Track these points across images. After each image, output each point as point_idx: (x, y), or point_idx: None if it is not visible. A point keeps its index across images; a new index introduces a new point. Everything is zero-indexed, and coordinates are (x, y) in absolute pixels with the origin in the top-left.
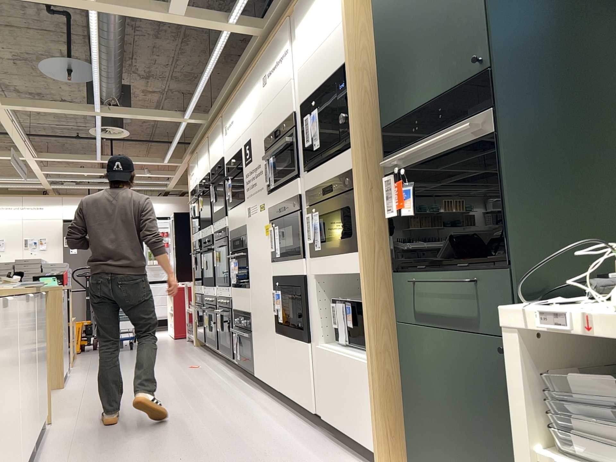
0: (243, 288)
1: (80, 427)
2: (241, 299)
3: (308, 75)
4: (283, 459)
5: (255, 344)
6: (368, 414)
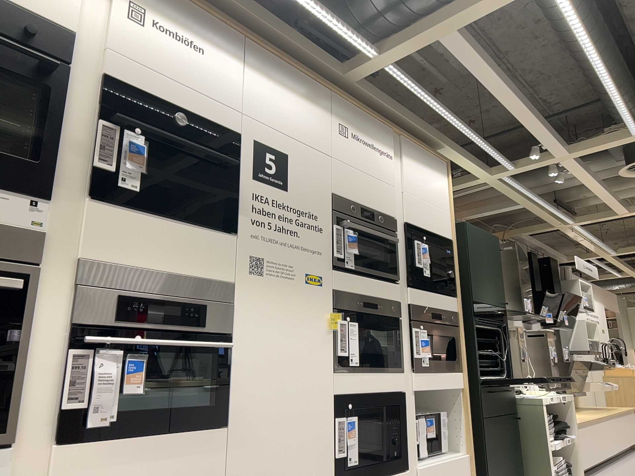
0: (182, 431)
1: None
2: (157, 467)
3: (417, 209)
4: None
5: None
6: None
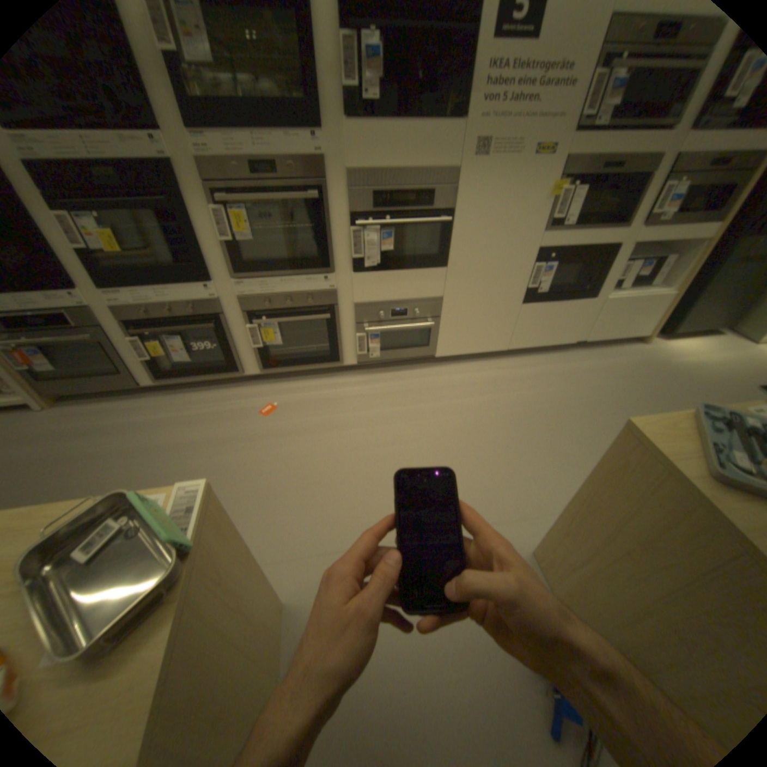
0: (417, 269)
1: (546, 512)
2: (403, 285)
3: None
4: (623, 371)
5: (448, 328)
6: (652, 320)
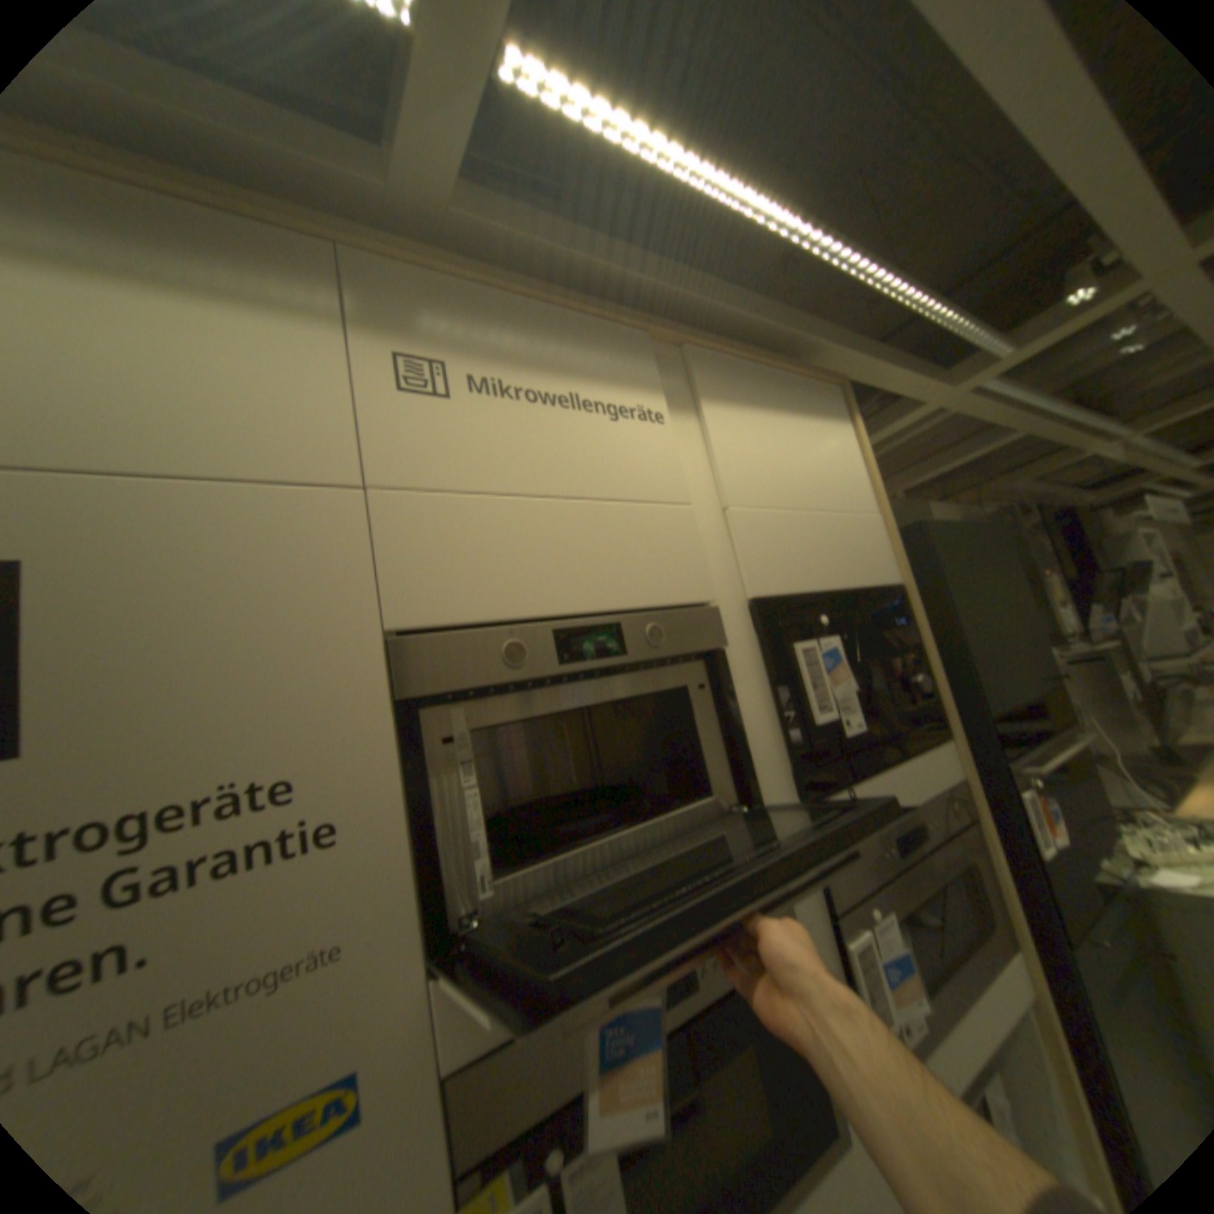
0: None
1: None
2: None
3: (781, 542)
4: None
5: None
6: None
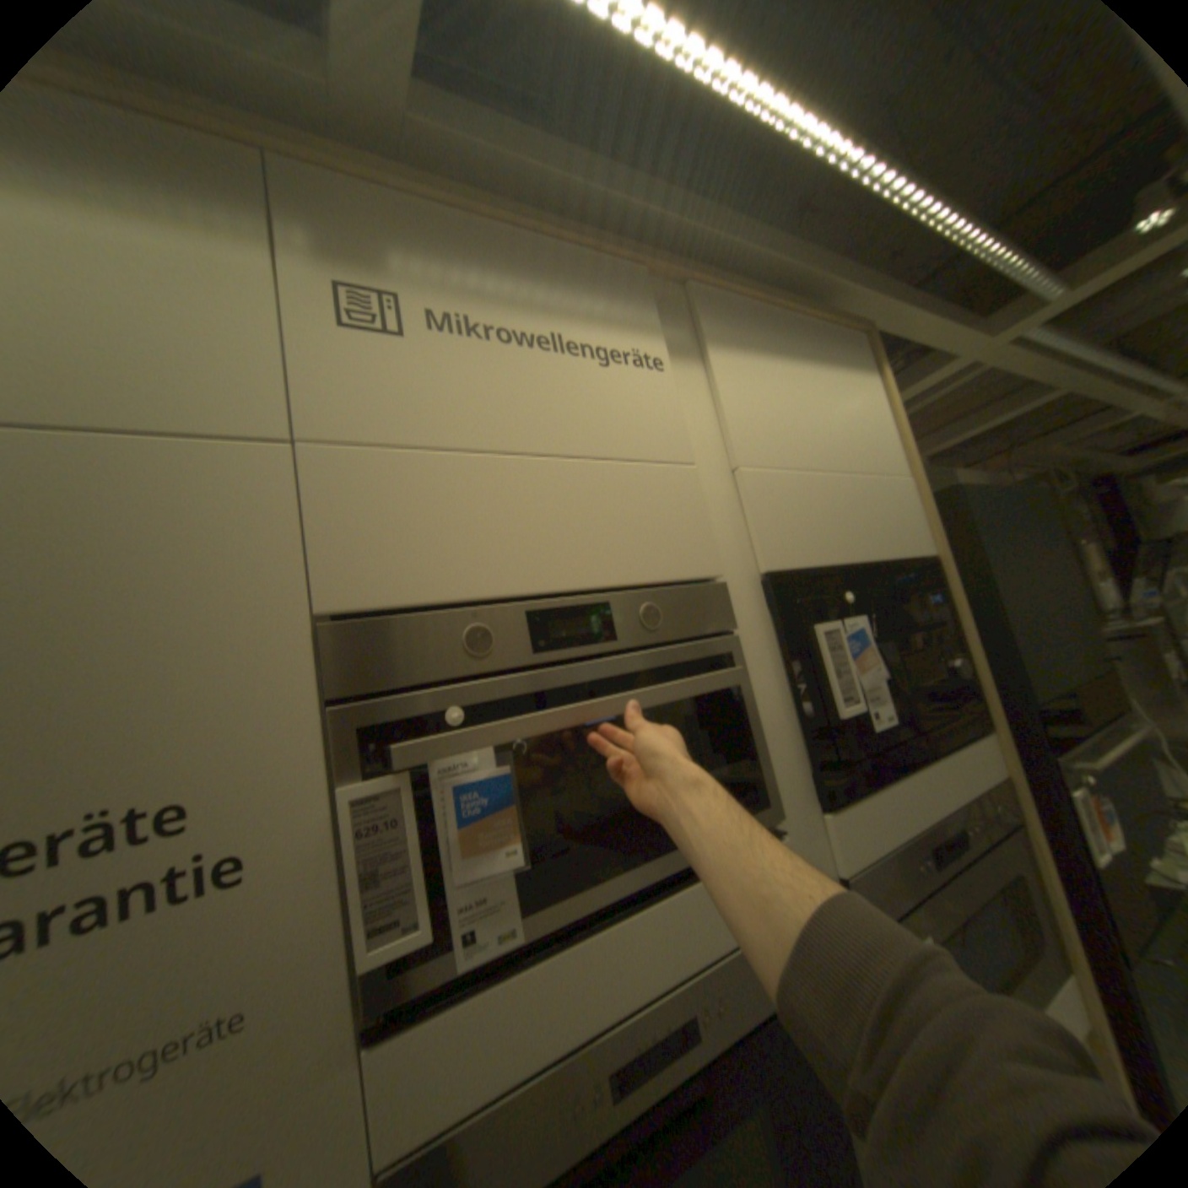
0: None
1: None
2: None
3: (801, 509)
4: None
5: None
6: None
